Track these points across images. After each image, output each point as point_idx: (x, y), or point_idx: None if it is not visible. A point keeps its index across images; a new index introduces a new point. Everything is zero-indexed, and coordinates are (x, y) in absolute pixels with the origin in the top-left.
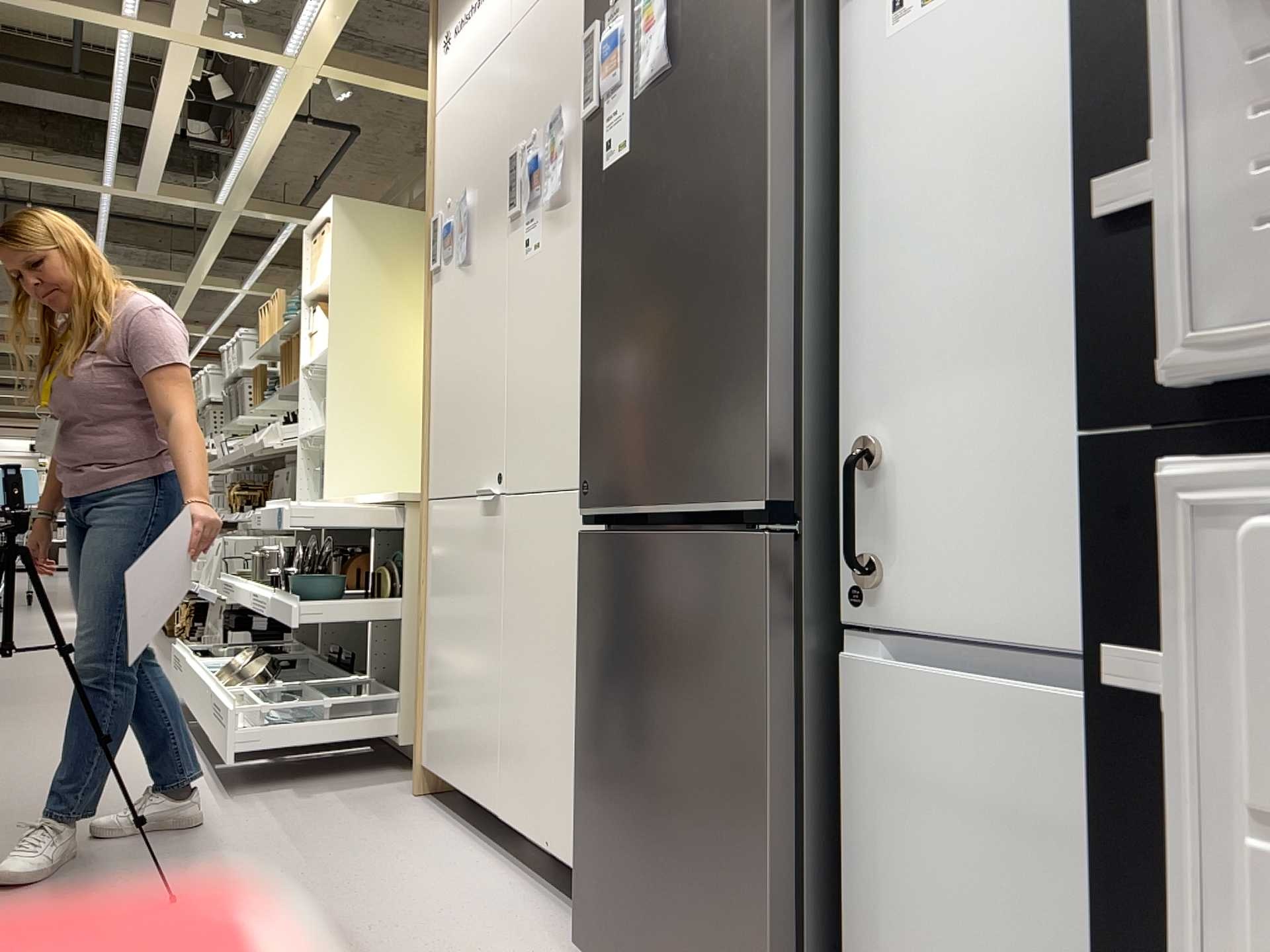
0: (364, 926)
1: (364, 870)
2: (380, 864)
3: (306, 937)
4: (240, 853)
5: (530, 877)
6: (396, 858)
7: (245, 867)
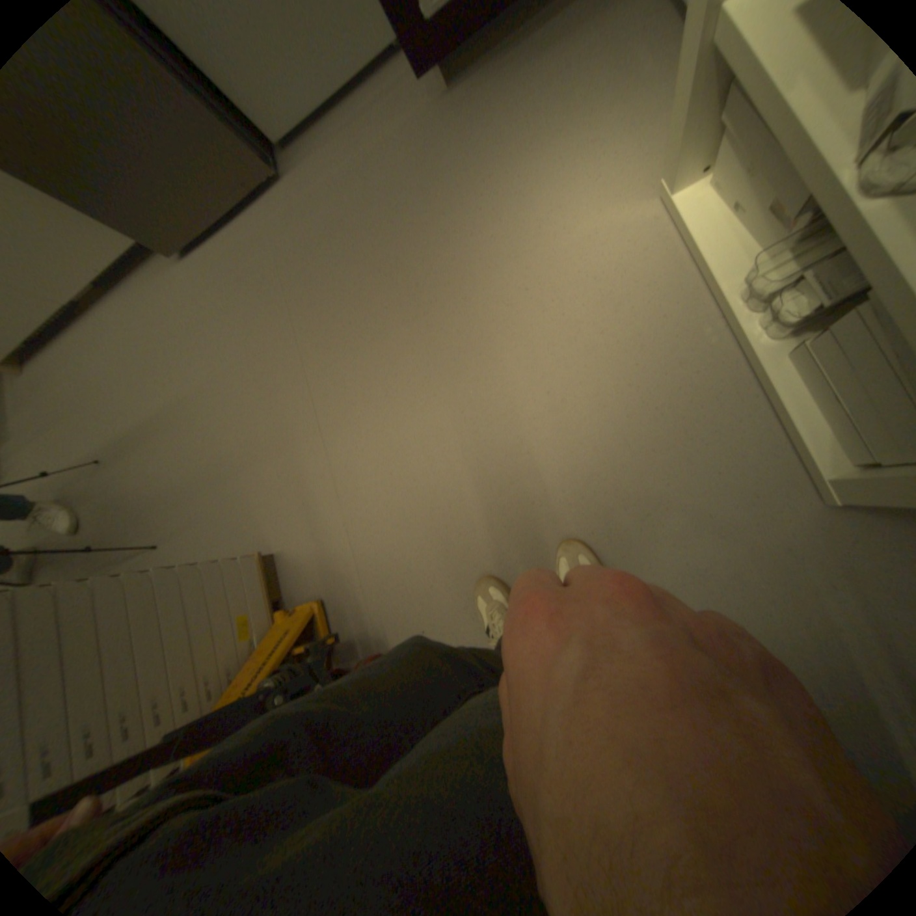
0: (131, 364)
1: (88, 379)
2: (84, 372)
3: (134, 387)
4: (61, 448)
5: (109, 293)
6: (81, 365)
7: (74, 440)
